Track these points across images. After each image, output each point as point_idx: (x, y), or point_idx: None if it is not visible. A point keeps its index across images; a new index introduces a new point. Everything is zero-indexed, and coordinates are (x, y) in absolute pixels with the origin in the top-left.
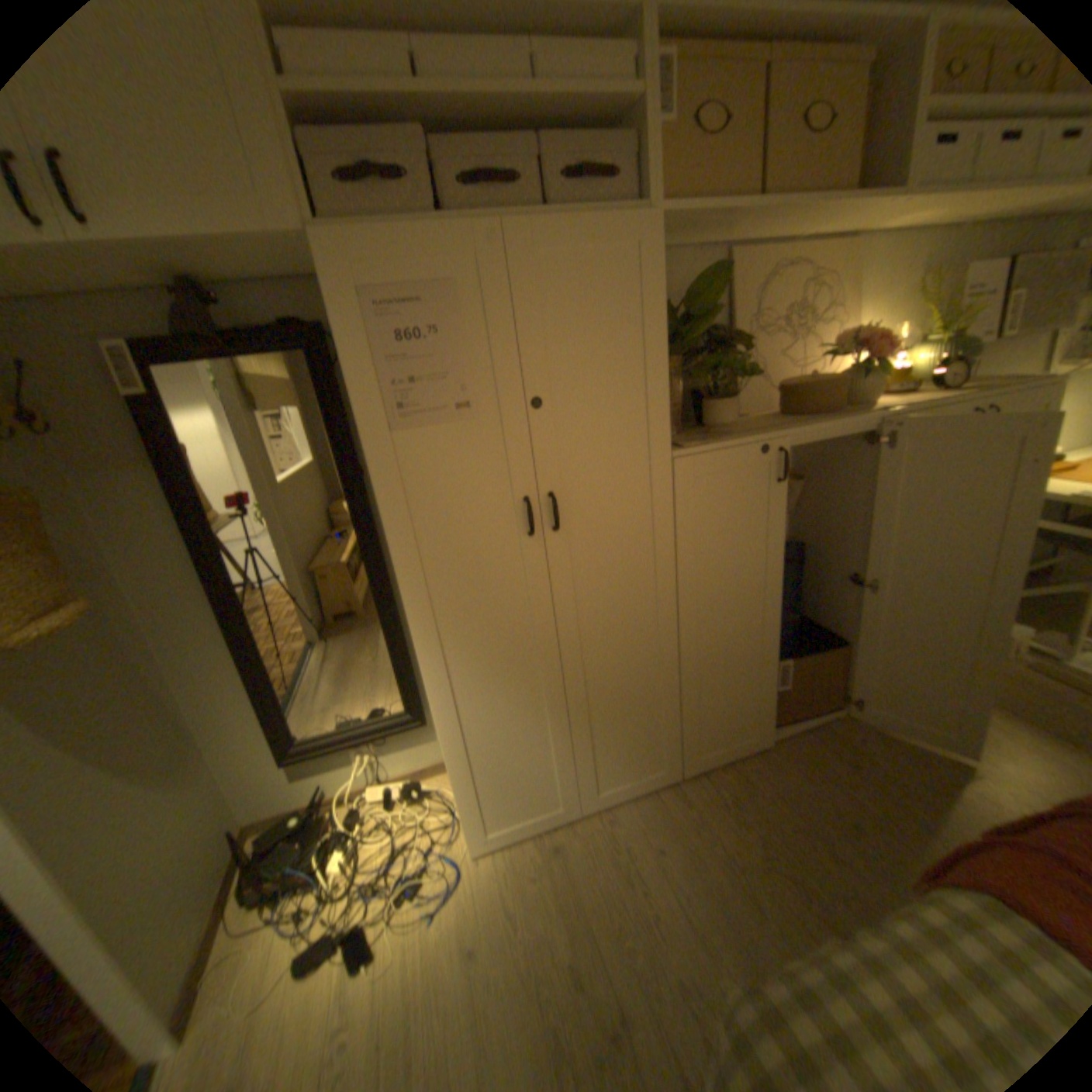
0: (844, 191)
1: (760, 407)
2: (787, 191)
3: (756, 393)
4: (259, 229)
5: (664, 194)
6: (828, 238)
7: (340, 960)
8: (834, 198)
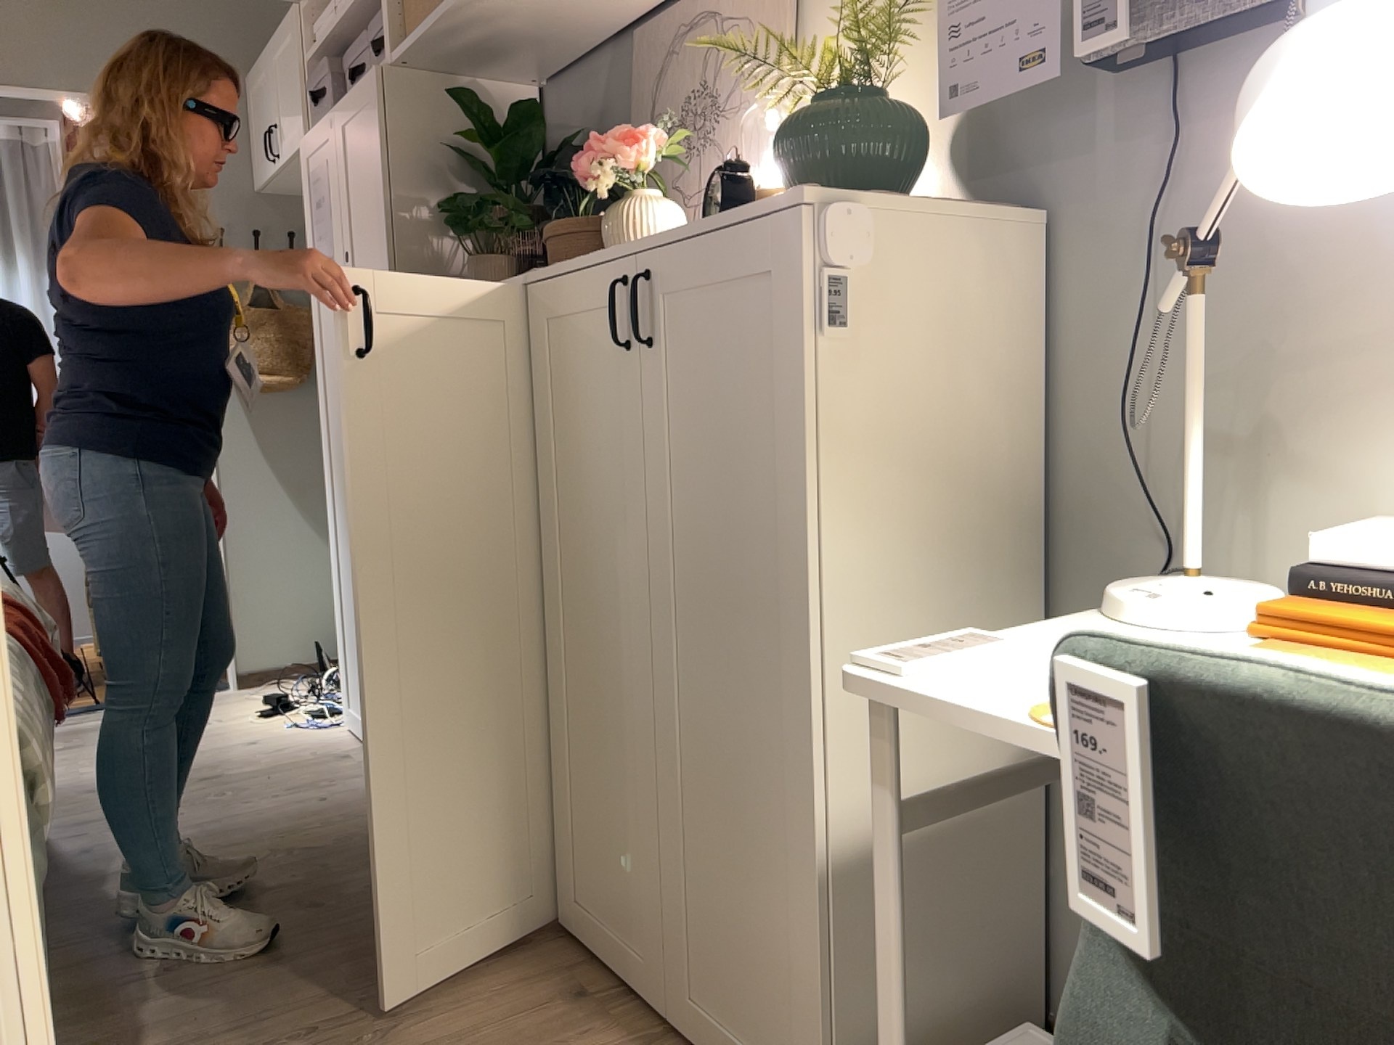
0: None
1: None
2: None
3: None
4: (296, 146)
5: (397, 44)
6: None
7: (272, 709)
8: None
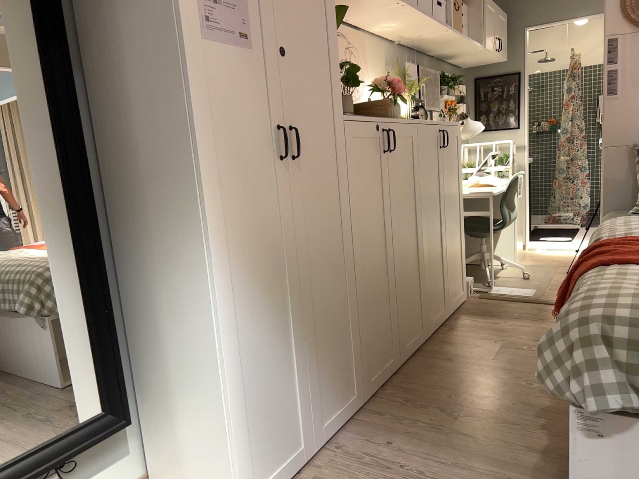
0: None
1: None
2: None
3: None
4: None
5: None
6: (348, 26)
7: None
8: None
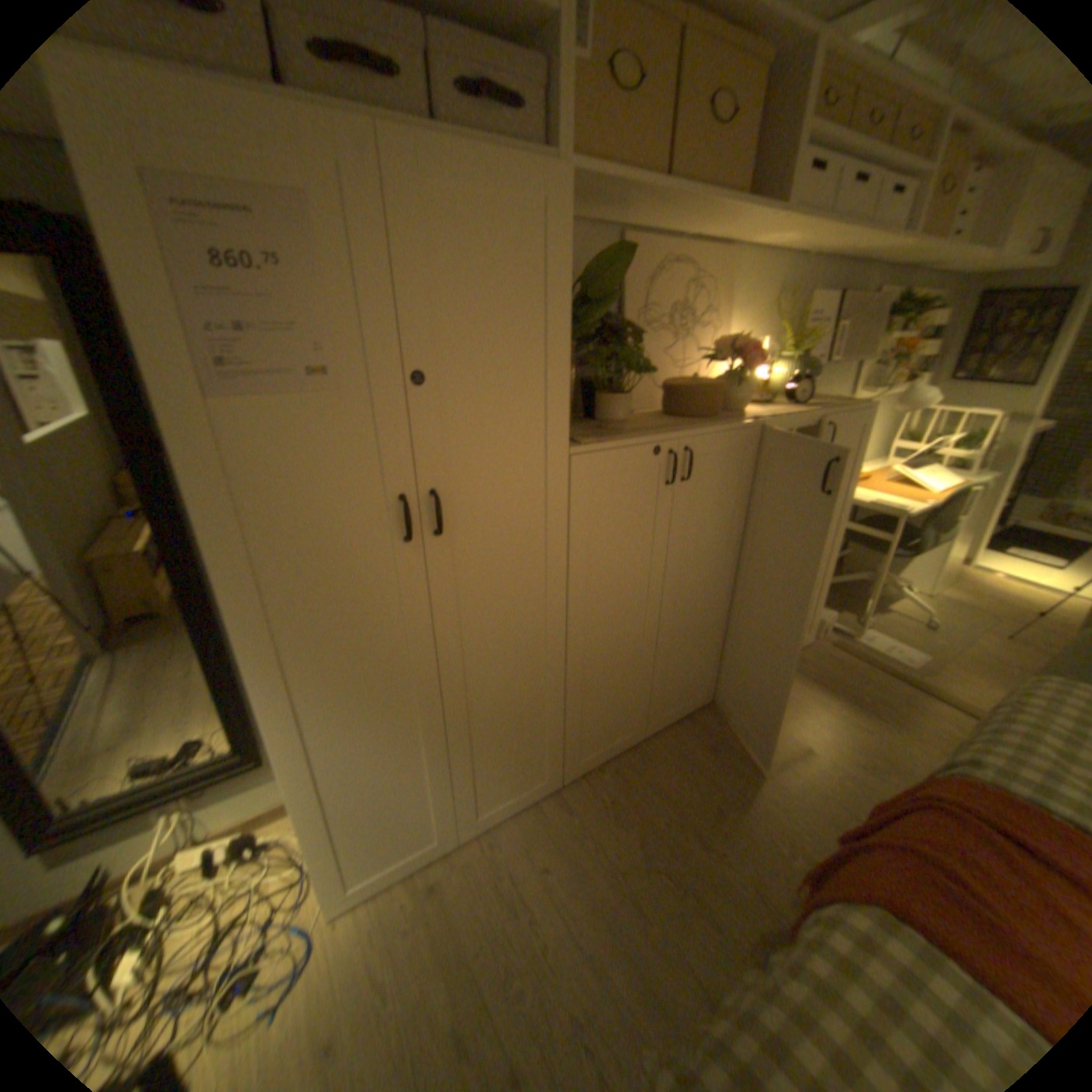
0: (740, 192)
1: (642, 404)
2: (691, 178)
3: (639, 389)
4: None
5: (573, 147)
6: (708, 241)
7: None
8: (732, 197)
